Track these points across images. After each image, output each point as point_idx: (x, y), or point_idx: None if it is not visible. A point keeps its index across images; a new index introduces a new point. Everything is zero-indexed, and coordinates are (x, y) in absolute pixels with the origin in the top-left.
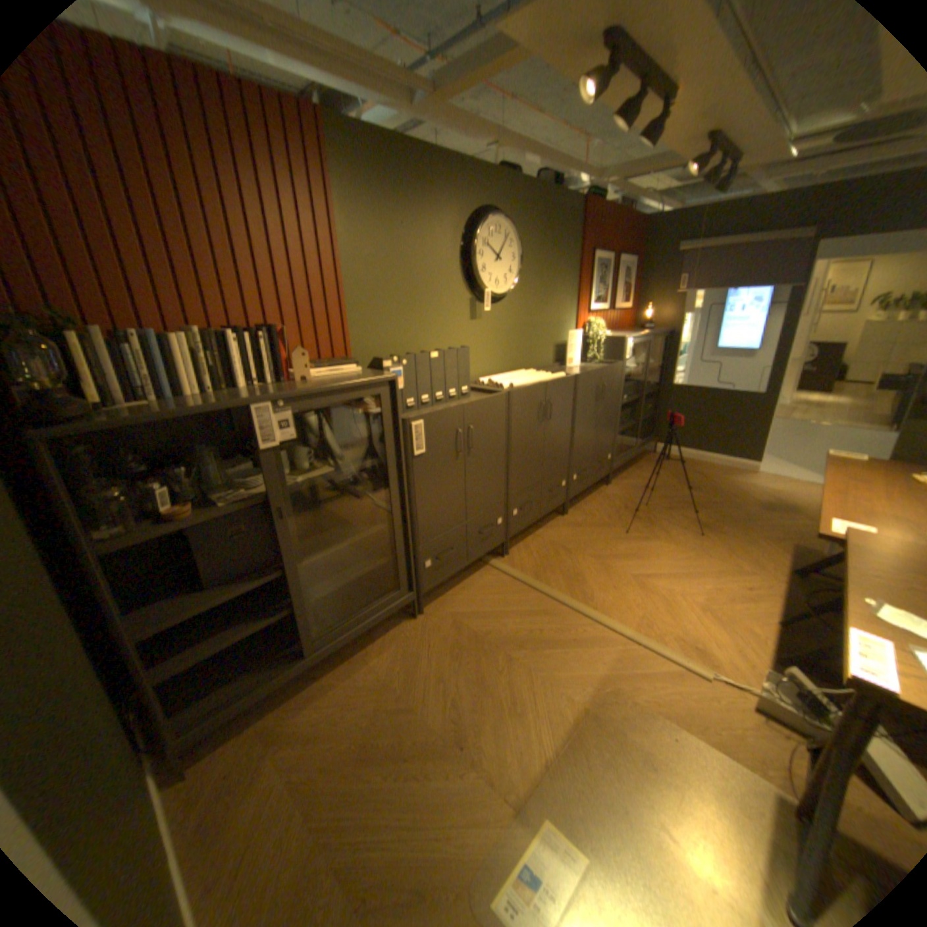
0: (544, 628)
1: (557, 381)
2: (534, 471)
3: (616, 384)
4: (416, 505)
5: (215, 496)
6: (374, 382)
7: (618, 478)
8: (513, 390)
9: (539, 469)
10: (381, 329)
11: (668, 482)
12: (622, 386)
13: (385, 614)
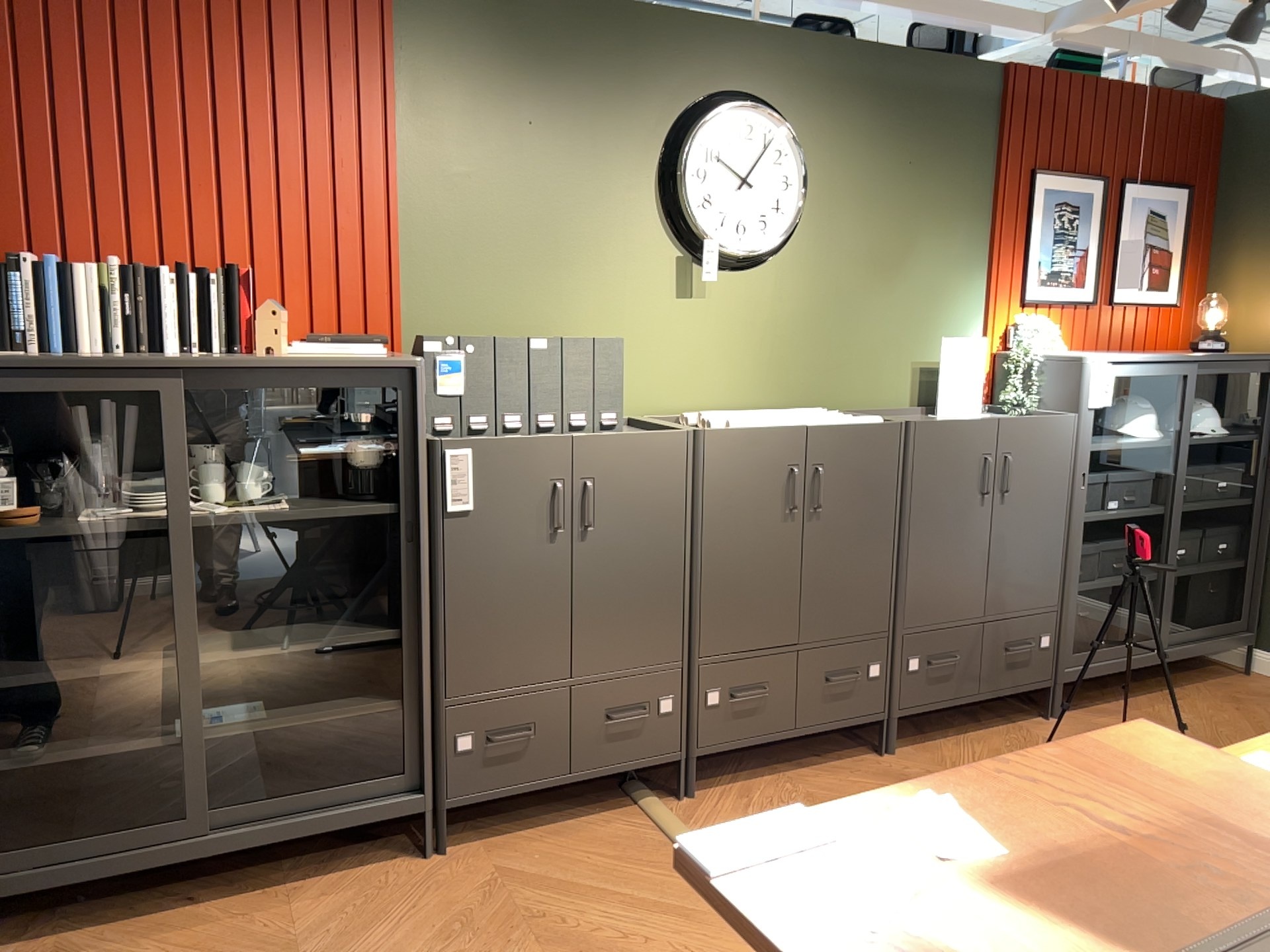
0: (655, 941)
1: (843, 426)
2: (776, 618)
3: (1055, 462)
4: (443, 610)
5: (90, 511)
6: (368, 365)
7: (1095, 708)
8: (712, 428)
9: (790, 616)
10: (471, 296)
11: (1230, 739)
12: (1085, 472)
13: (350, 817)
